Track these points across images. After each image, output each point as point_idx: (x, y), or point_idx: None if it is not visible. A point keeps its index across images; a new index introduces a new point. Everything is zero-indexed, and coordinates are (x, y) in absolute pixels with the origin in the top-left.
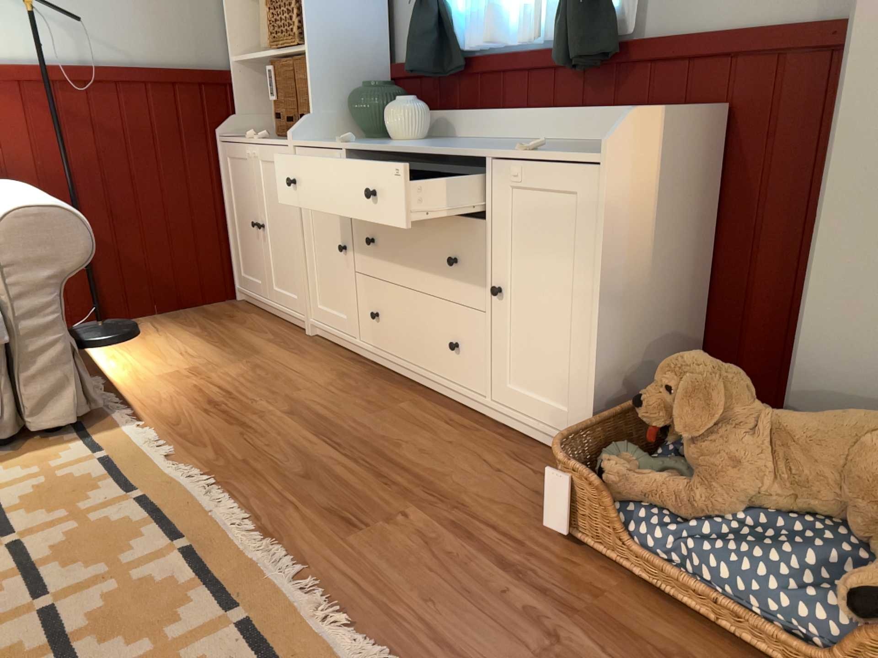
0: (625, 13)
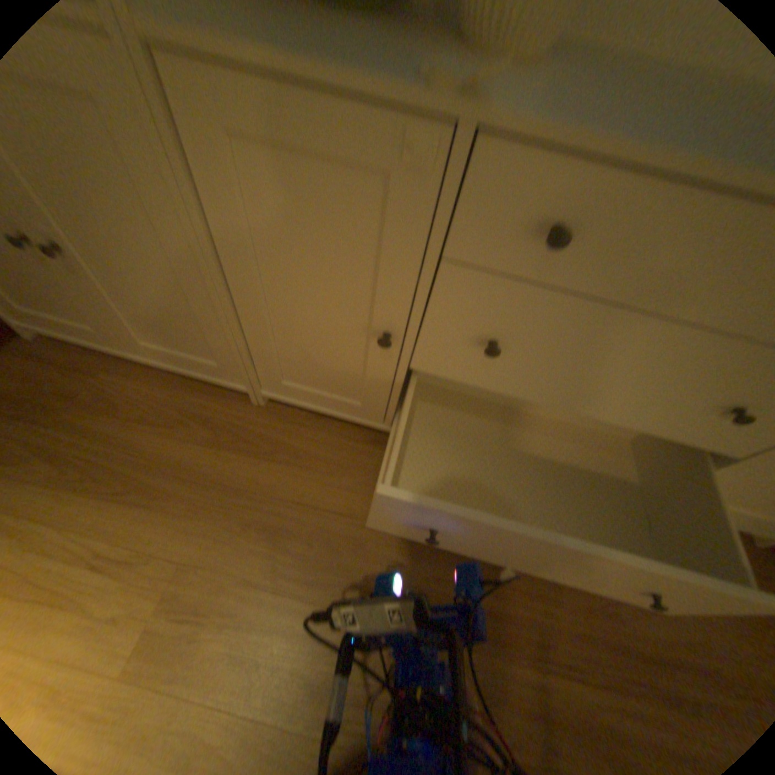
0: None
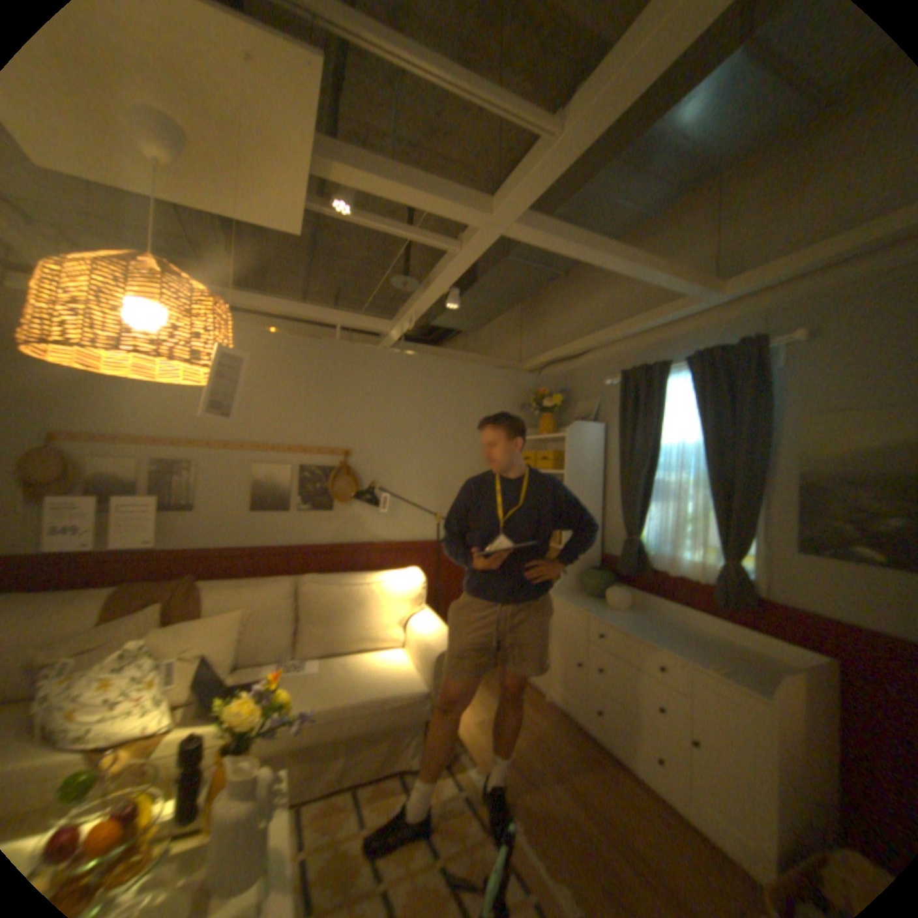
0: (761, 584)
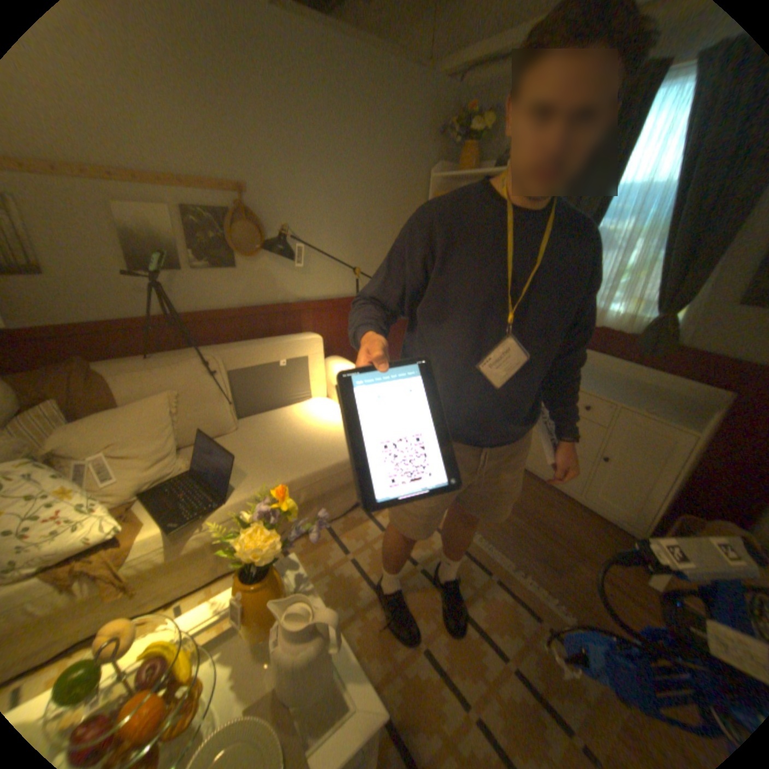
0: (685, 333)
